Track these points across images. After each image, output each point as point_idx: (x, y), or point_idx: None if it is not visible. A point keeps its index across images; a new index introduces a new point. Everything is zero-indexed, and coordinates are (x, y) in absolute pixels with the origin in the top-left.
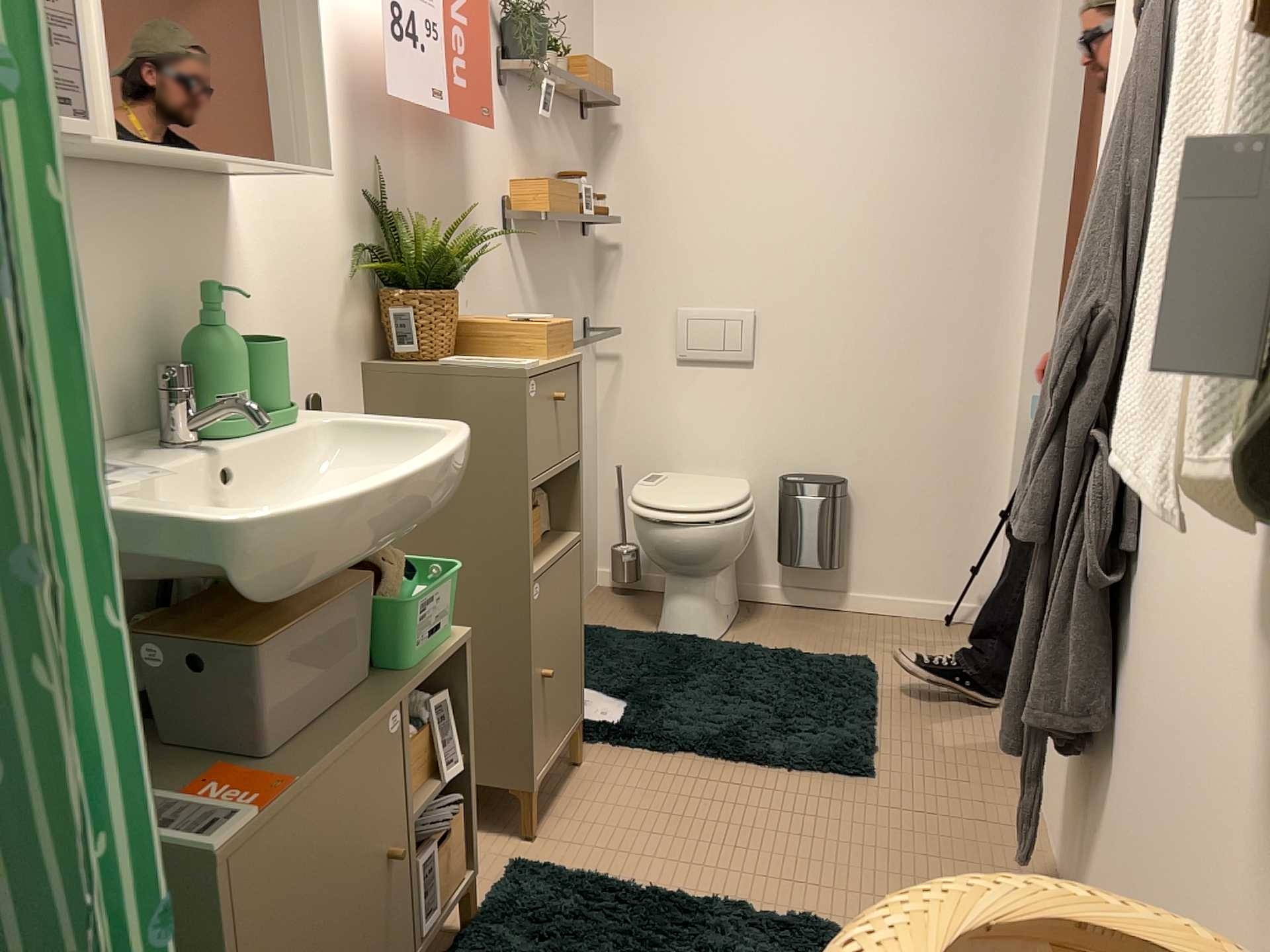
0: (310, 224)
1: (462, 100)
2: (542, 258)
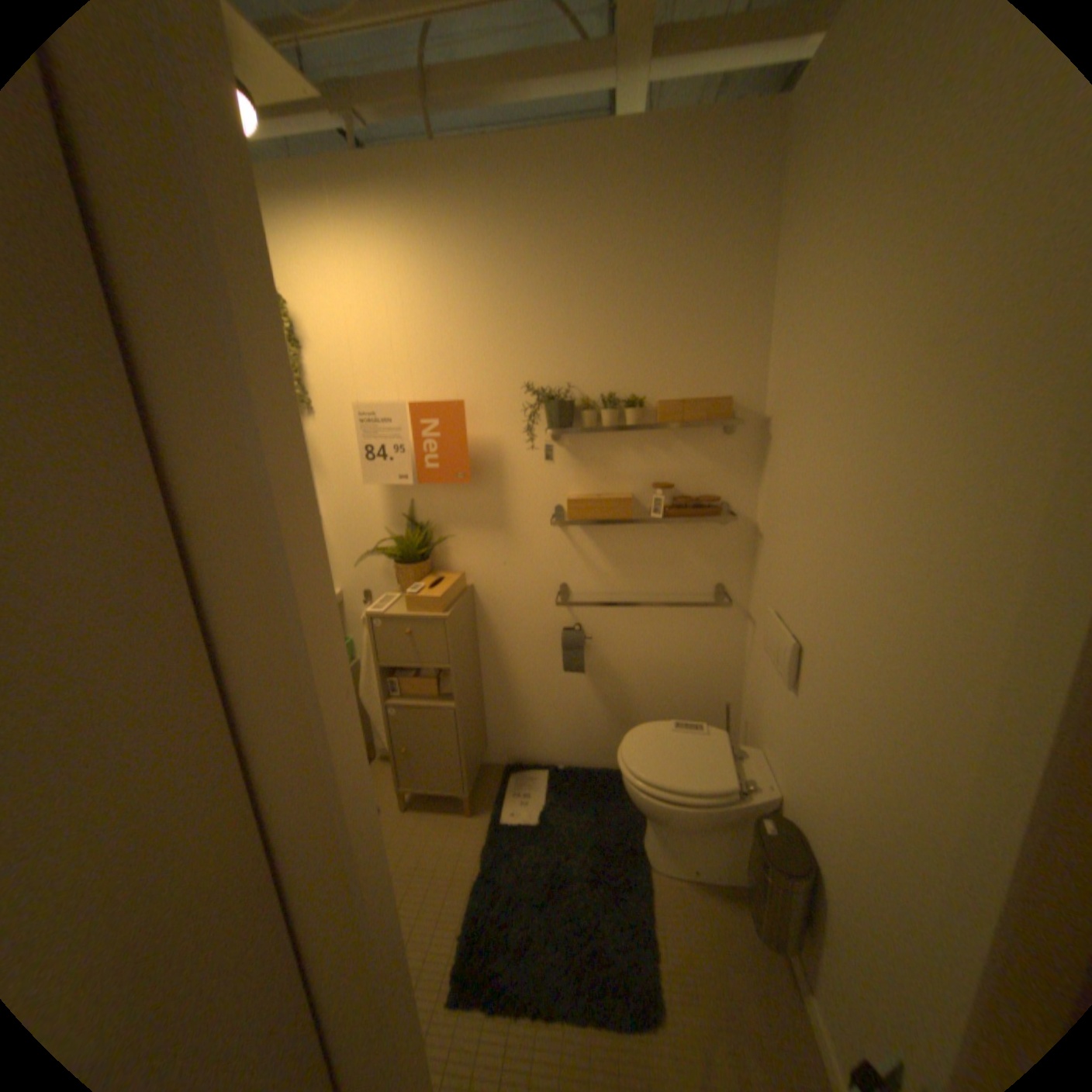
0: (357, 526)
1: (426, 468)
2: (618, 535)
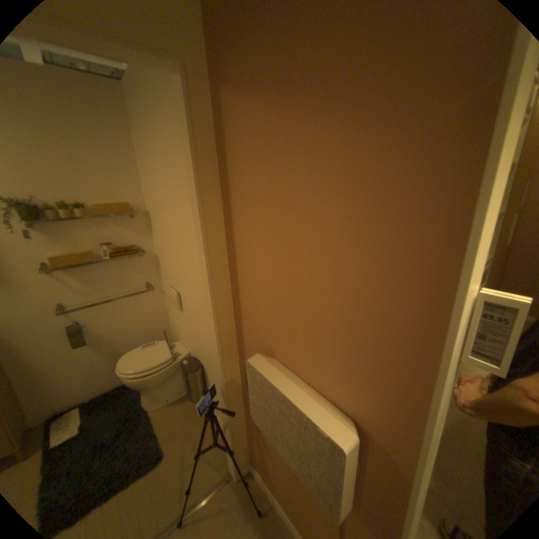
0: None
1: None
2: (88, 271)
